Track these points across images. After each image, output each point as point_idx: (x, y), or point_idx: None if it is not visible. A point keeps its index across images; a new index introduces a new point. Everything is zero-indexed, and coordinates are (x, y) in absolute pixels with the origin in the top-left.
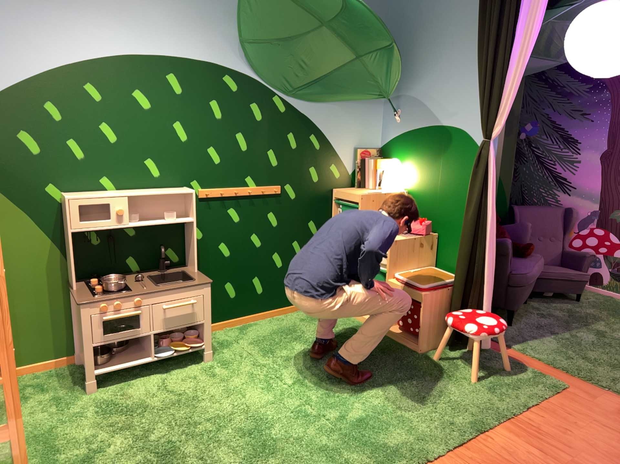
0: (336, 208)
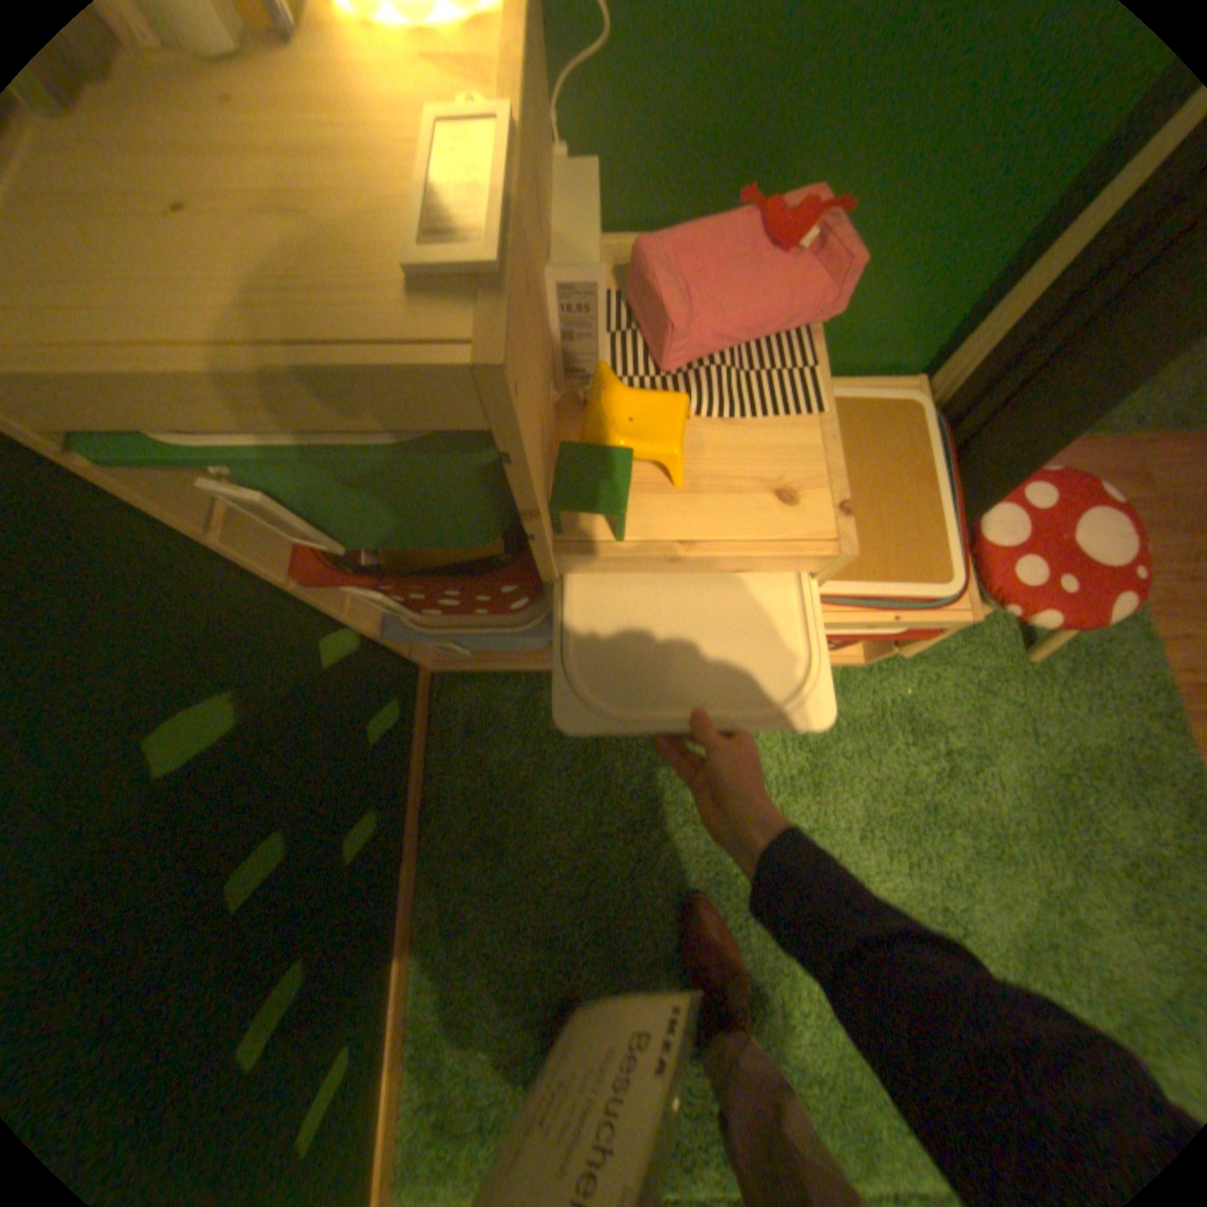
0: (157, 476)
